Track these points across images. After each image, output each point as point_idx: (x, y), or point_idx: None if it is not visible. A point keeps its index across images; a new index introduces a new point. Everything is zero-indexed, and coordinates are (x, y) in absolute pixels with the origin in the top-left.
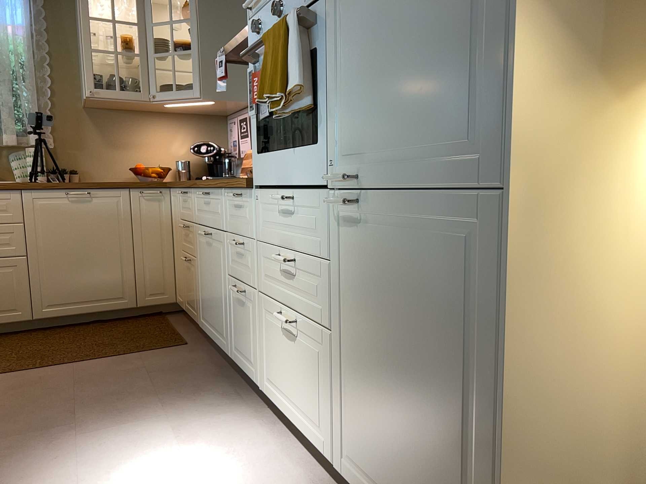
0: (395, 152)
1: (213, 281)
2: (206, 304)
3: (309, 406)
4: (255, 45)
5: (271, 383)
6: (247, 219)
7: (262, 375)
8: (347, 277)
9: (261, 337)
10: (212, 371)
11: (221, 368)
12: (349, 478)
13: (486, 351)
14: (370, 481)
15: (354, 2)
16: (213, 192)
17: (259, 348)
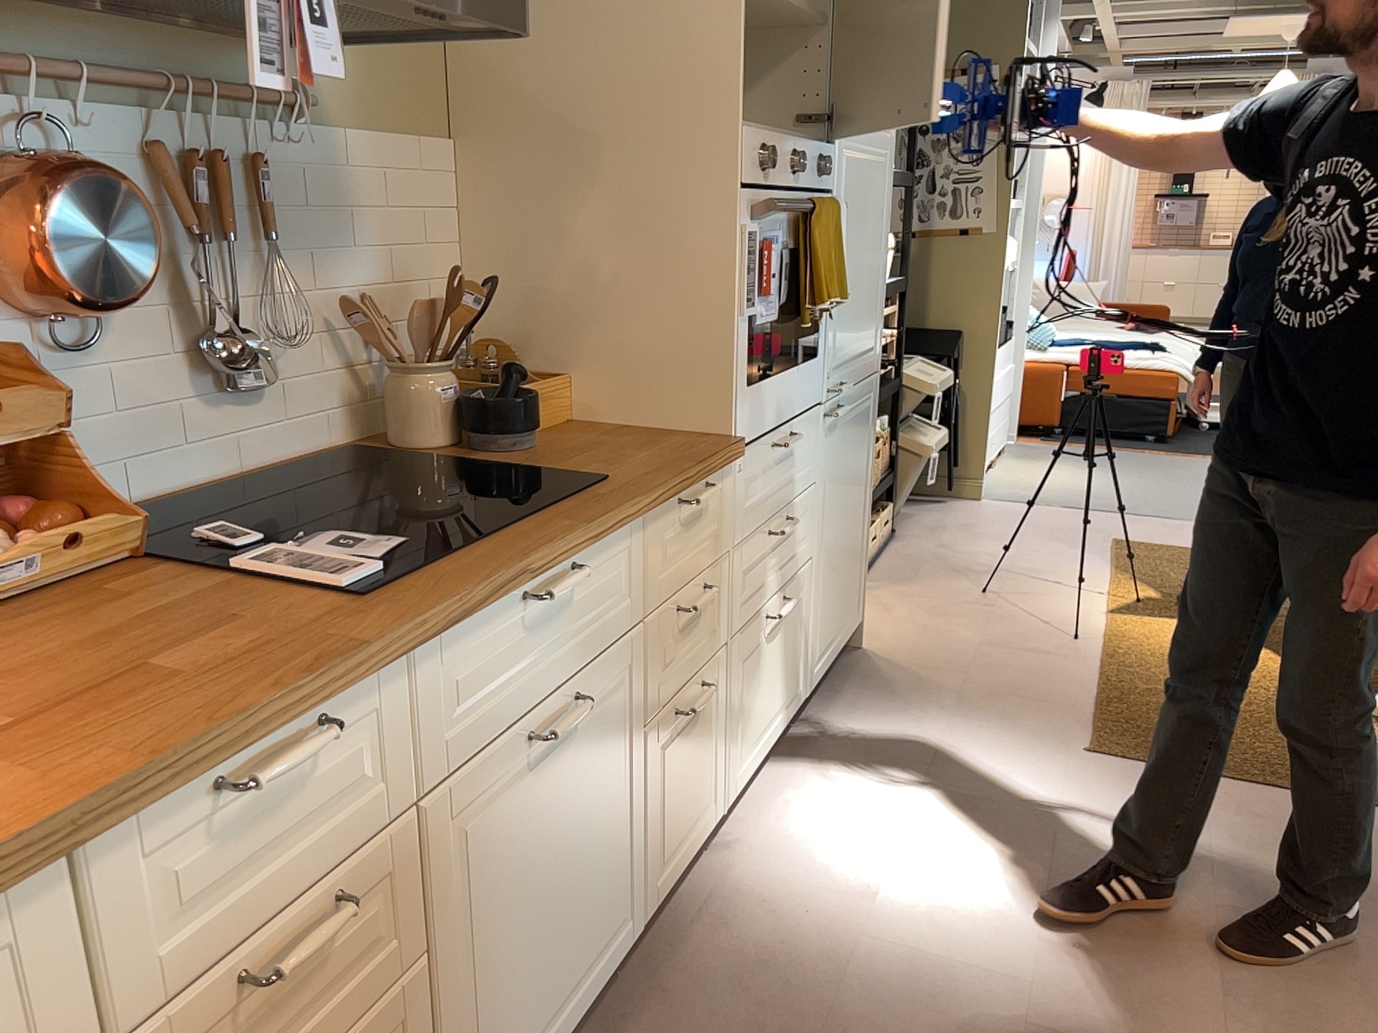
0: (851, 358)
1: (575, 840)
2: (520, 994)
3: (788, 678)
4: (800, 211)
5: (741, 756)
6: (713, 526)
7: (727, 776)
8: (824, 483)
9: (728, 713)
10: (635, 1029)
11: (606, 1025)
12: (814, 676)
13: (866, 464)
14: (825, 646)
15: (845, 224)
16: (601, 547)
17: (723, 739)
